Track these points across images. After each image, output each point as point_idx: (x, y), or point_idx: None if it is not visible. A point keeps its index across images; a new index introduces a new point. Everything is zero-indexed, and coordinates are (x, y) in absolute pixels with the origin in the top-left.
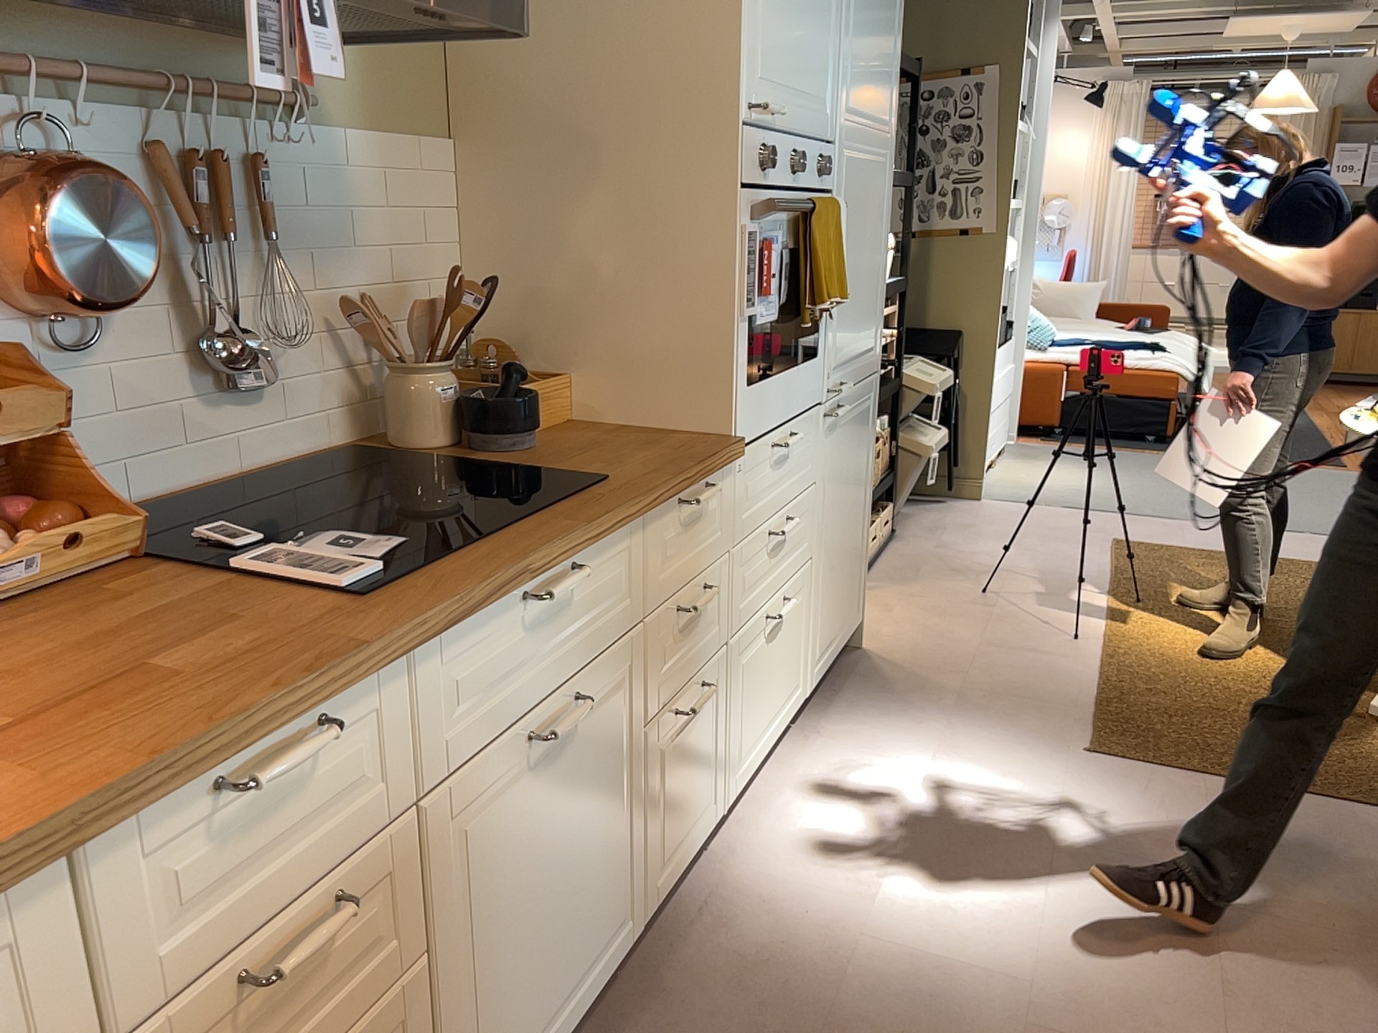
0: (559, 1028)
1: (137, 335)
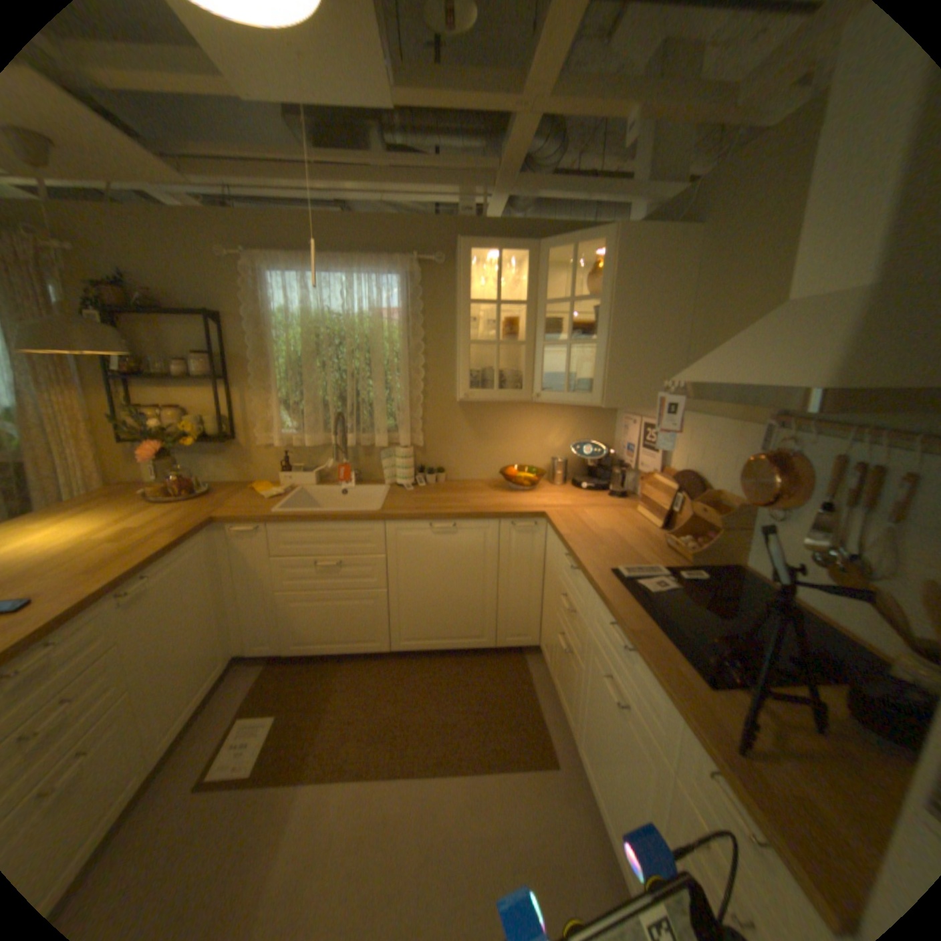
0: (605, 820)
1: (806, 529)
